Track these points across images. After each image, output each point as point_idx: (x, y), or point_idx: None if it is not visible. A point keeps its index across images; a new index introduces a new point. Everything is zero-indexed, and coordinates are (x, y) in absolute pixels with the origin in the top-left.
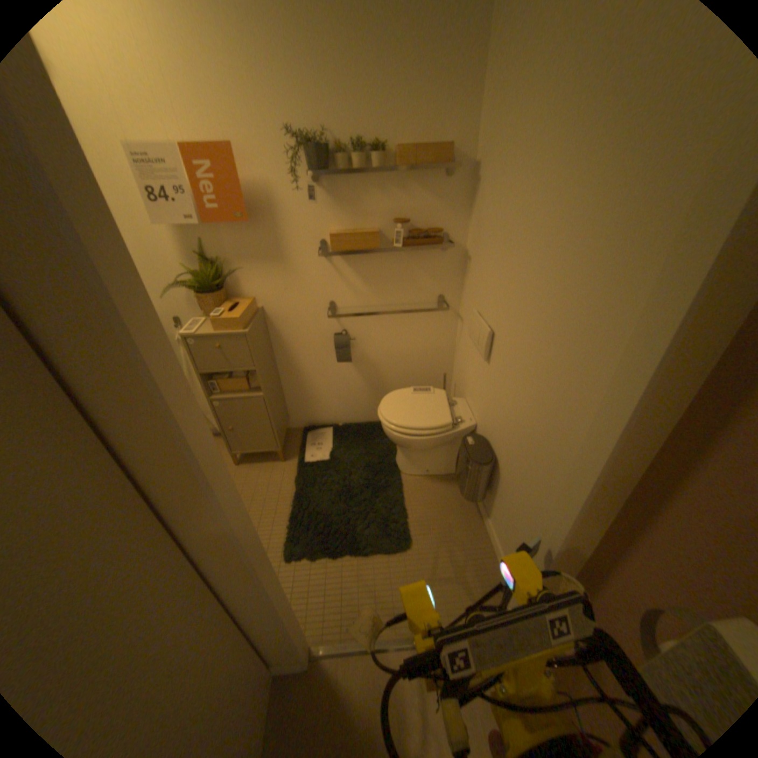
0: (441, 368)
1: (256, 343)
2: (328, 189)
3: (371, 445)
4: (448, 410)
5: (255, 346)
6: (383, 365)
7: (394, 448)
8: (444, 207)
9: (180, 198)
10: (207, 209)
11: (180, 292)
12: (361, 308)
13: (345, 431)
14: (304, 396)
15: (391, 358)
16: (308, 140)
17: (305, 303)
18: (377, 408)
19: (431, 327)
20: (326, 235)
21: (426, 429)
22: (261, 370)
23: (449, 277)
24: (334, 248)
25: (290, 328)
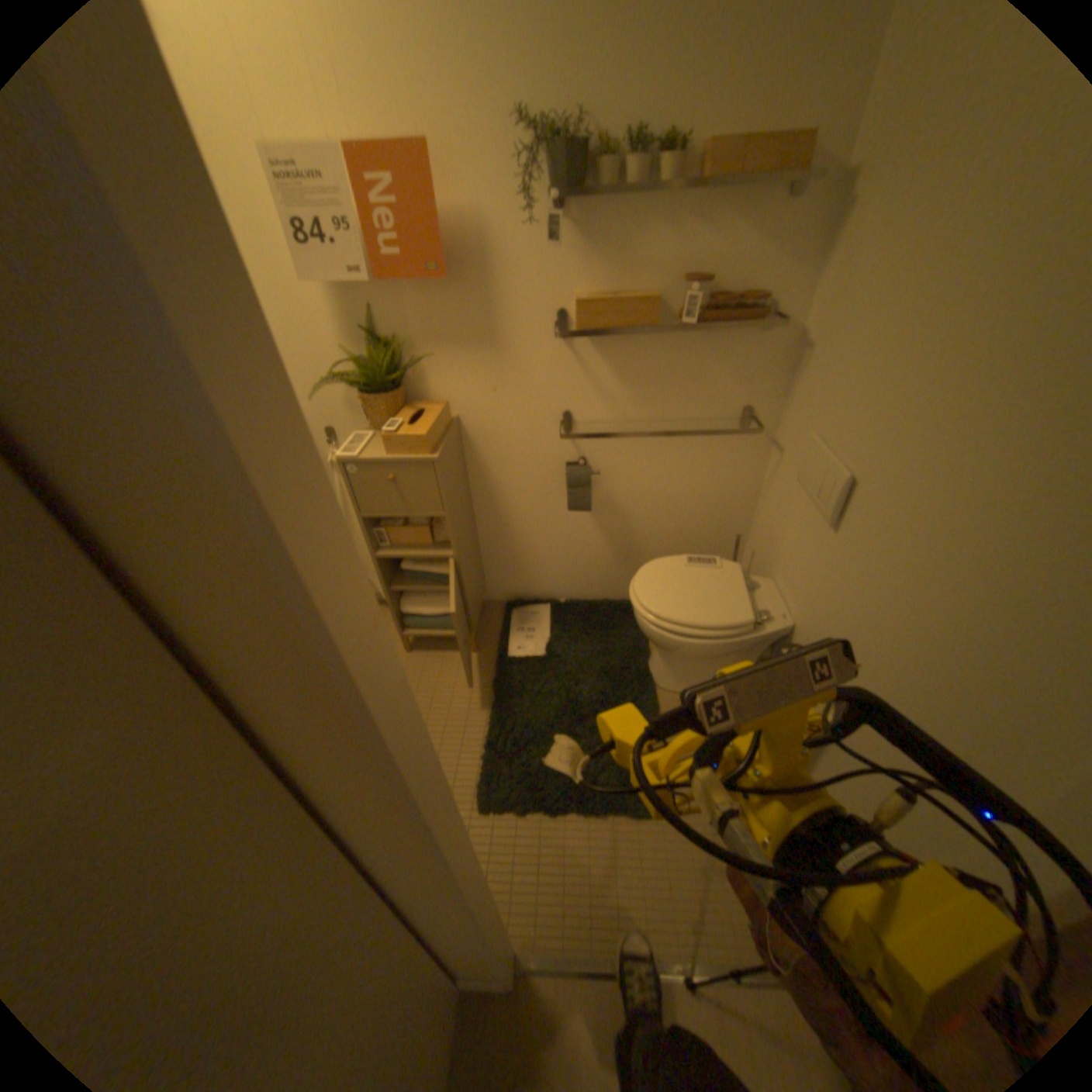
0: (731, 524)
1: (447, 475)
2: (578, 221)
3: (609, 637)
4: (747, 598)
5: (446, 479)
6: (638, 515)
7: (646, 645)
8: (776, 253)
9: (343, 238)
10: (383, 257)
11: (337, 390)
12: (613, 423)
13: (570, 611)
14: (511, 554)
15: (652, 505)
16: (555, 133)
17: (523, 412)
18: (620, 579)
19: (723, 459)
20: (567, 301)
21: (711, 629)
22: (453, 517)
23: (766, 376)
24: (581, 324)
25: (498, 451)
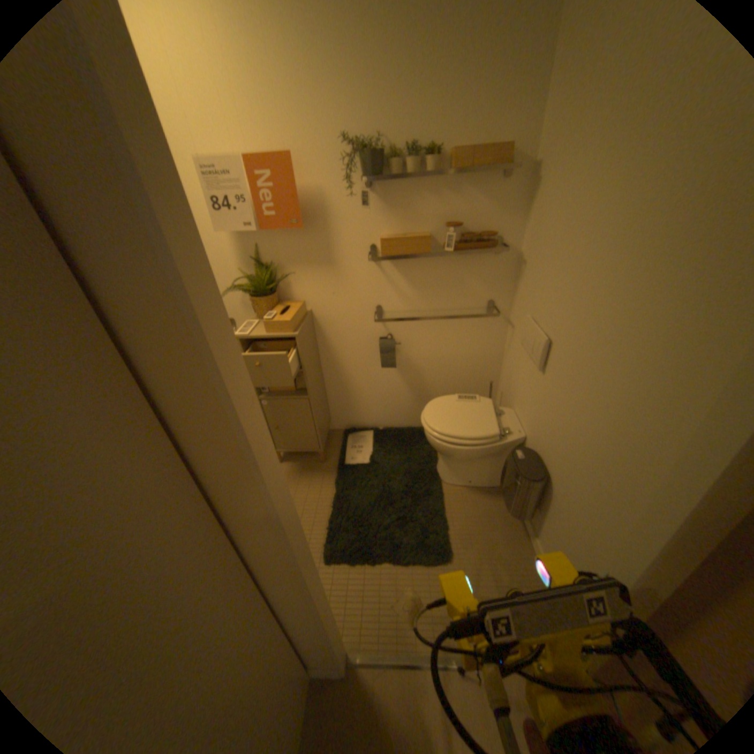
0: (487, 375)
1: (304, 345)
2: (380, 194)
3: (411, 450)
4: (495, 420)
5: (303, 348)
6: (427, 371)
7: (435, 455)
8: (499, 209)
9: (241, 206)
10: (264, 216)
11: (236, 295)
12: (407, 312)
13: (385, 435)
14: (346, 398)
15: (436, 363)
16: (363, 146)
17: (351, 306)
18: (418, 413)
19: (478, 333)
20: (376, 239)
21: (471, 439)
22: (308, 372)
23: (500, 281)
24: (384, 253)
25: (336, 331)
